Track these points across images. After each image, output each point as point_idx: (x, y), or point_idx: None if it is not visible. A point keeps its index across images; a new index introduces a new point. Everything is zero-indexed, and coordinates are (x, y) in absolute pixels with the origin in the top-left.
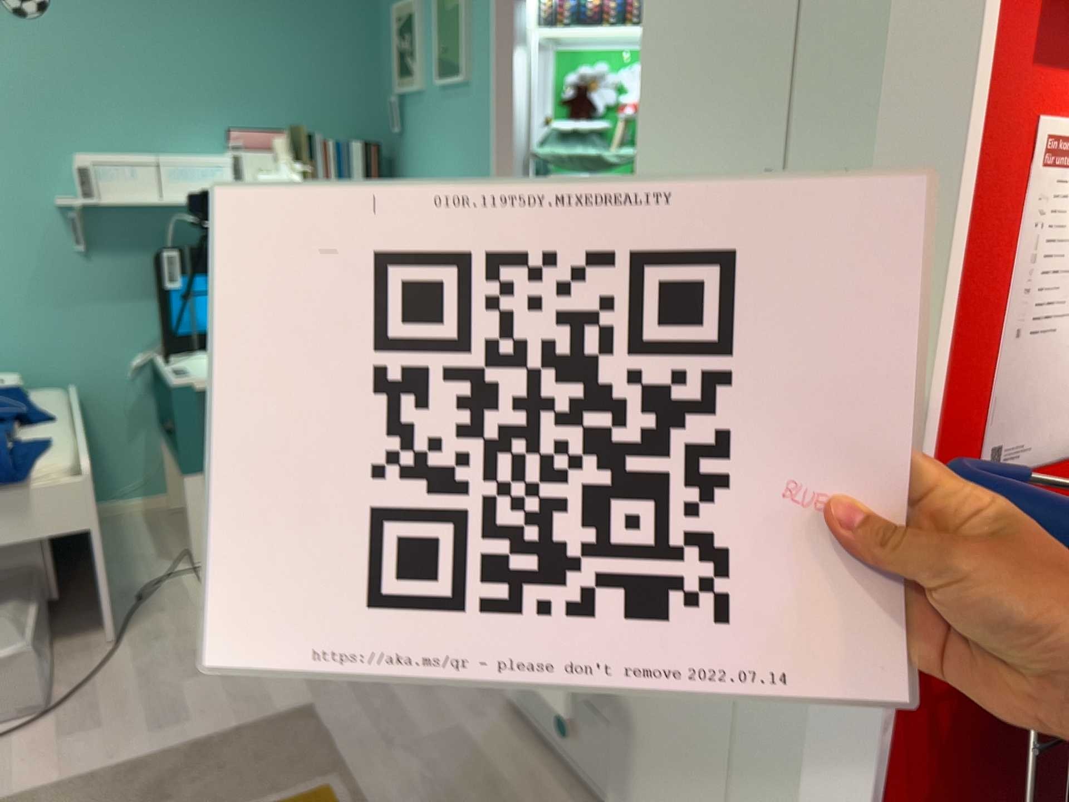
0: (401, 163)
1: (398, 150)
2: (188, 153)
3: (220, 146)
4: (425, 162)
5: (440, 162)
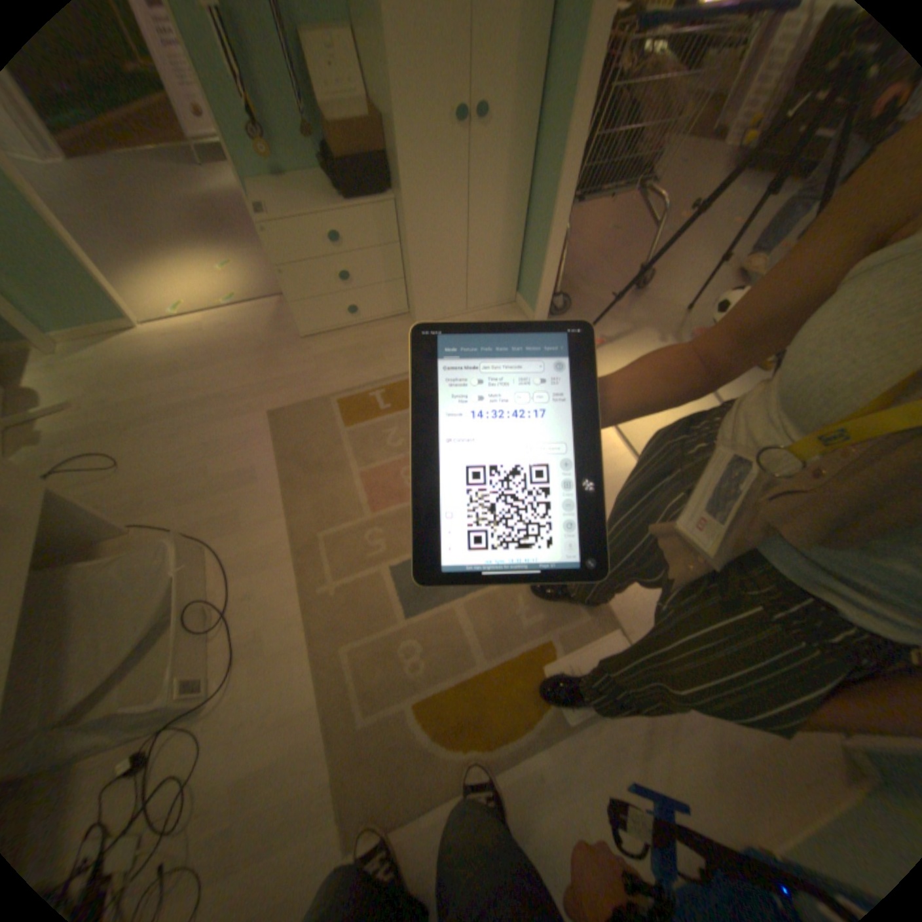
0: None
1: None
2: None
3: None
4: None
5: None
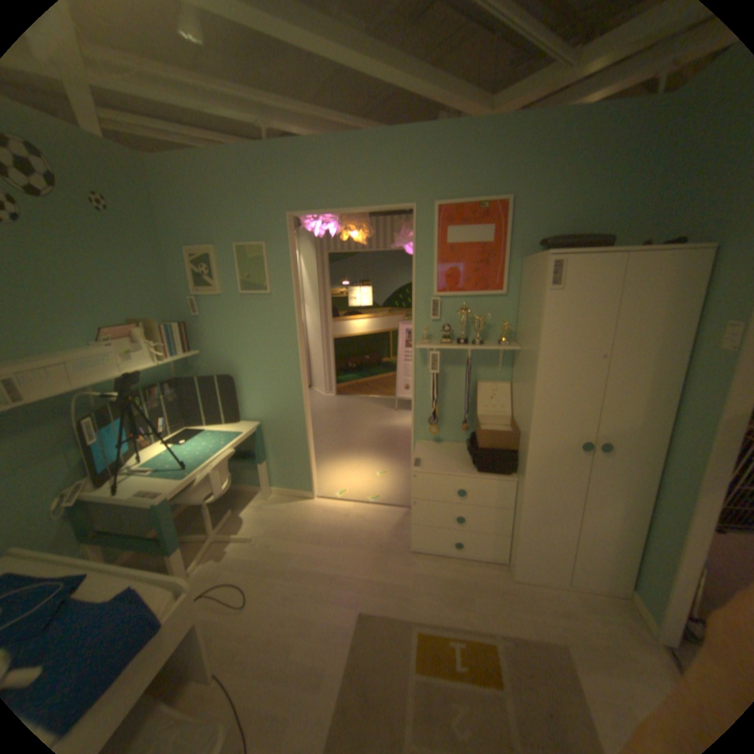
0: (196, 330)
1: (191, 323)
2: (63, 348)
3: (85, 338)
4: (225, 330)
5: (242, 330)
